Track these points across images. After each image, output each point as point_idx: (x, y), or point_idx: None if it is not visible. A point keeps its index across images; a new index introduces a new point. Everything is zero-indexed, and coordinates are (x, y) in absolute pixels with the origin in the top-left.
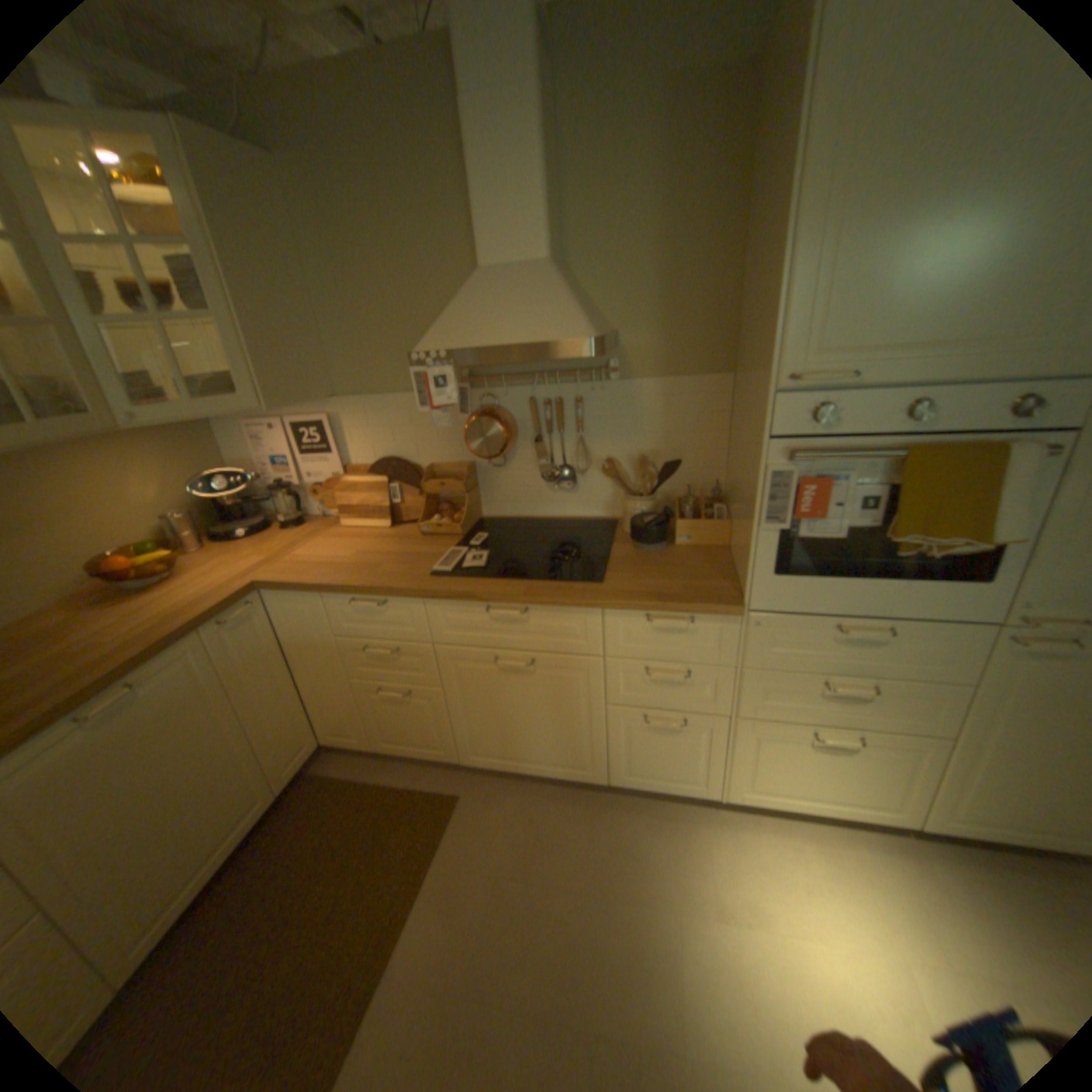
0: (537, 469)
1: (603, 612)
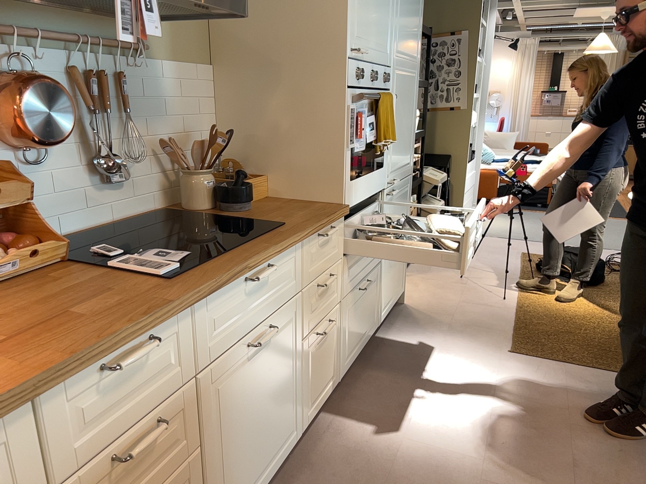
0: (84, 163)
1: (302, 244)
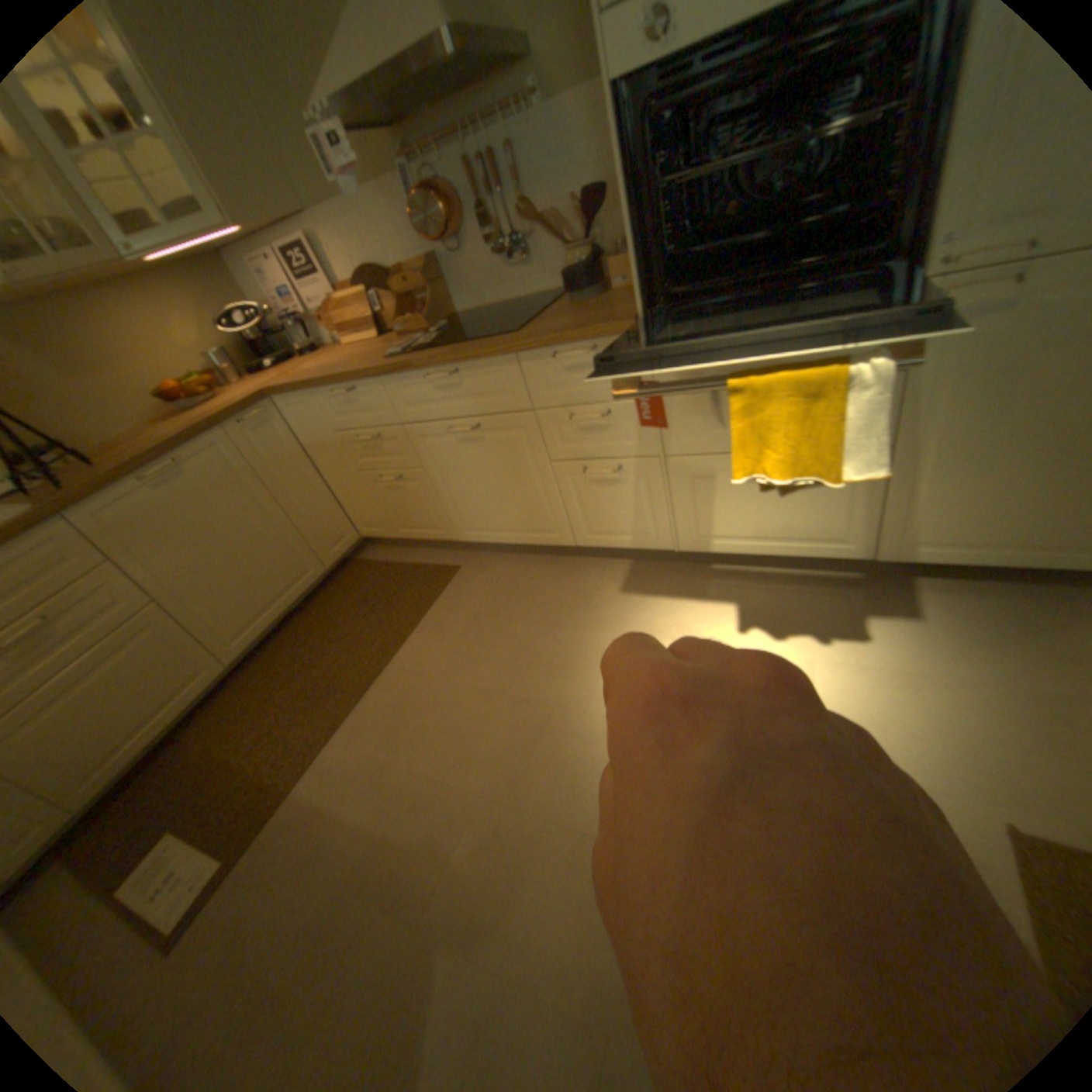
0: (490, 243)
1: (518, 358)
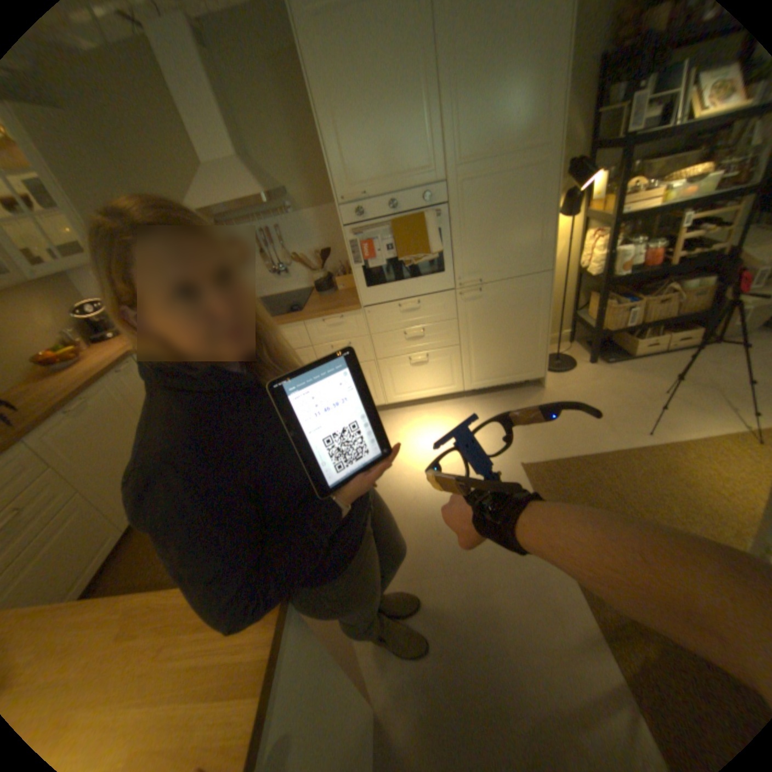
0: (265, 269)
1: (303, 324)
